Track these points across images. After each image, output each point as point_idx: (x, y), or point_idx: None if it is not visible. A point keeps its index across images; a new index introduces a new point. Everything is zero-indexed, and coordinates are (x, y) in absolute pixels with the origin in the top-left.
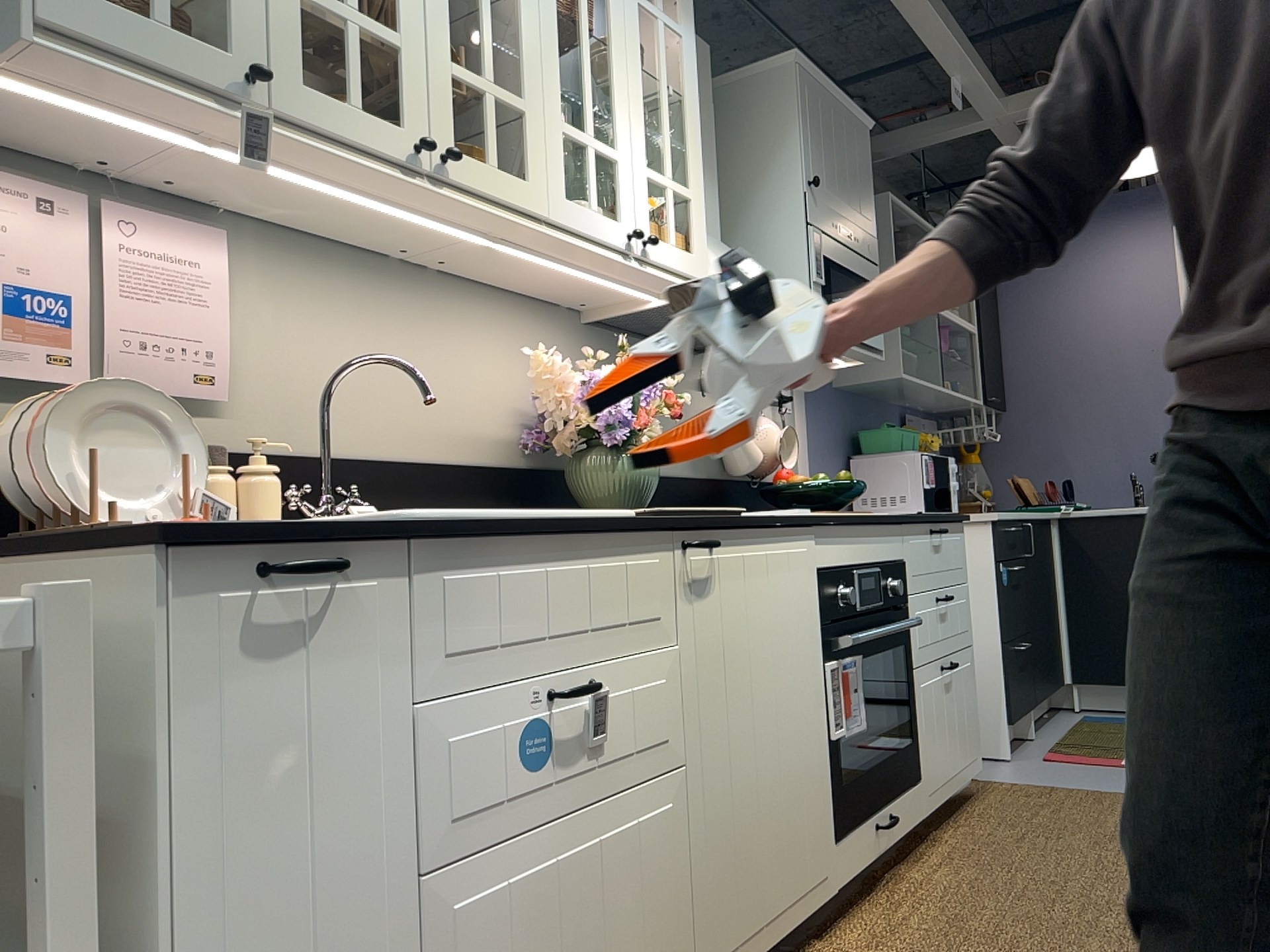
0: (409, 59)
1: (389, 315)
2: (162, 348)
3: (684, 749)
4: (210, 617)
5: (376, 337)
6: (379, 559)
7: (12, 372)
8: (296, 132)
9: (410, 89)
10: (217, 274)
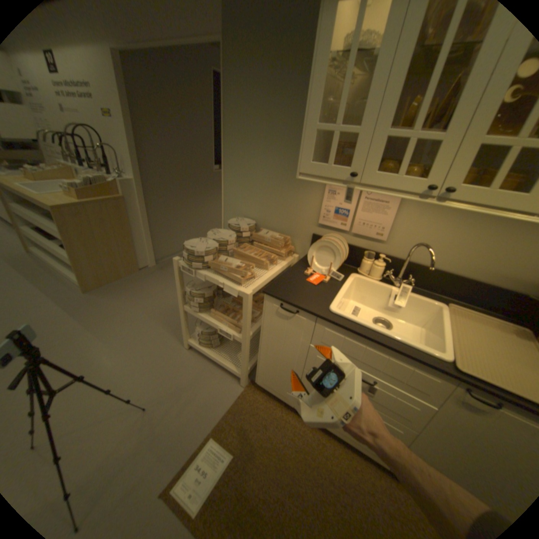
0: (447, 143)
1: (480, 220)
2: (369, 224)
3: (422, 431)
4: (273, 307)
5: (467, 228)
6: (309, 316)
7: (334, 225)
8: (369, 189)
9: (440, 159)
10: (395, 204)
